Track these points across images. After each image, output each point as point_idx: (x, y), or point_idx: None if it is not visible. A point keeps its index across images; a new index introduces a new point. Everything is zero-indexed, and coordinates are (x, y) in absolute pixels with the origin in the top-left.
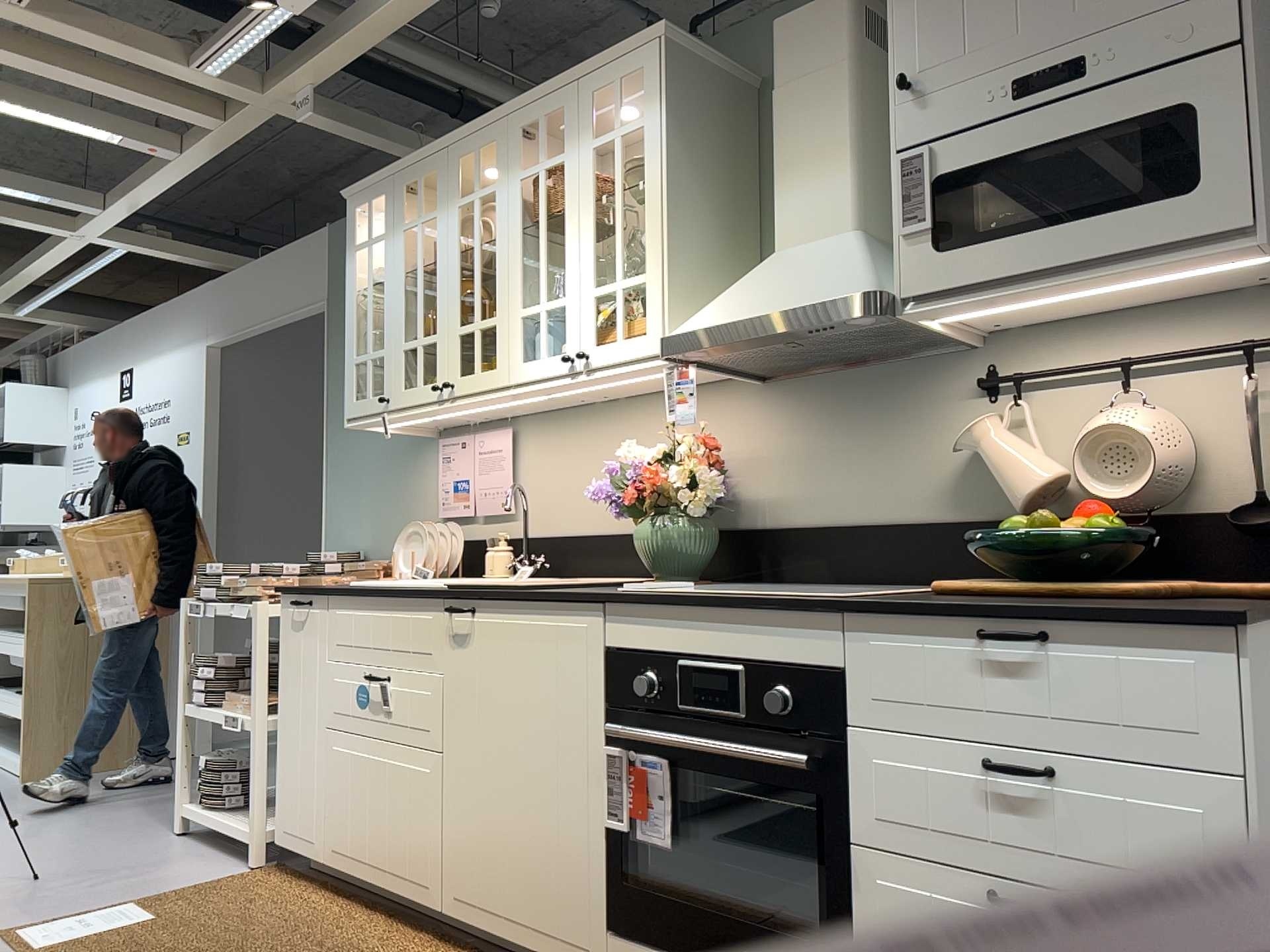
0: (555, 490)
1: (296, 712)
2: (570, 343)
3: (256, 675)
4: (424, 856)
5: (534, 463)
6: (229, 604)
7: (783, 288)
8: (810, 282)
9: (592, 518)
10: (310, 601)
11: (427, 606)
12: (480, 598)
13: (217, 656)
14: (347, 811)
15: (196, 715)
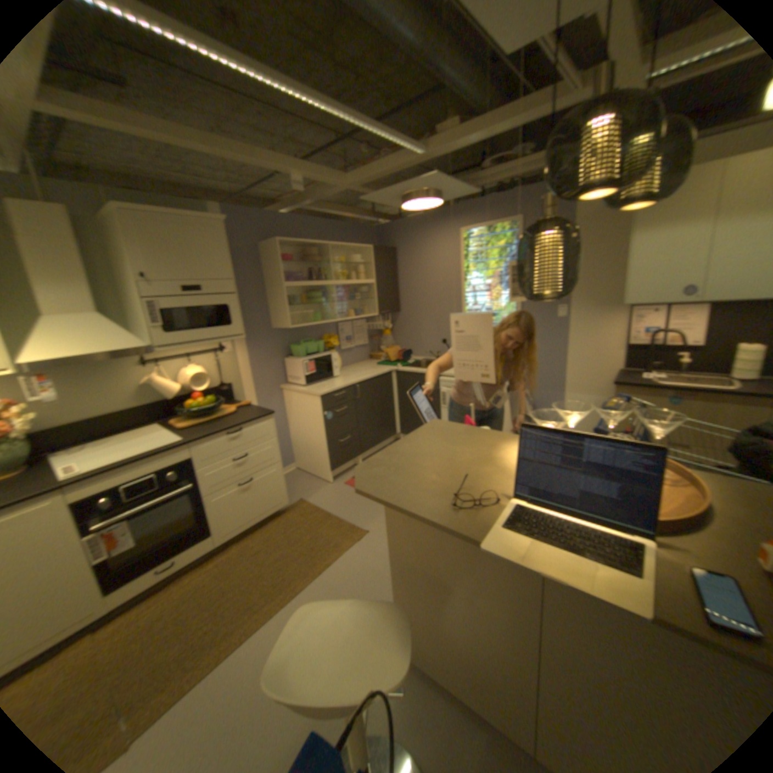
0: None
1: None
2: None
3: None
4: None
5: None
6: None
7: (86, 341)
8: (102, 339)
9: None
10: None
11: None
12: None
13: None
14: None
15: None
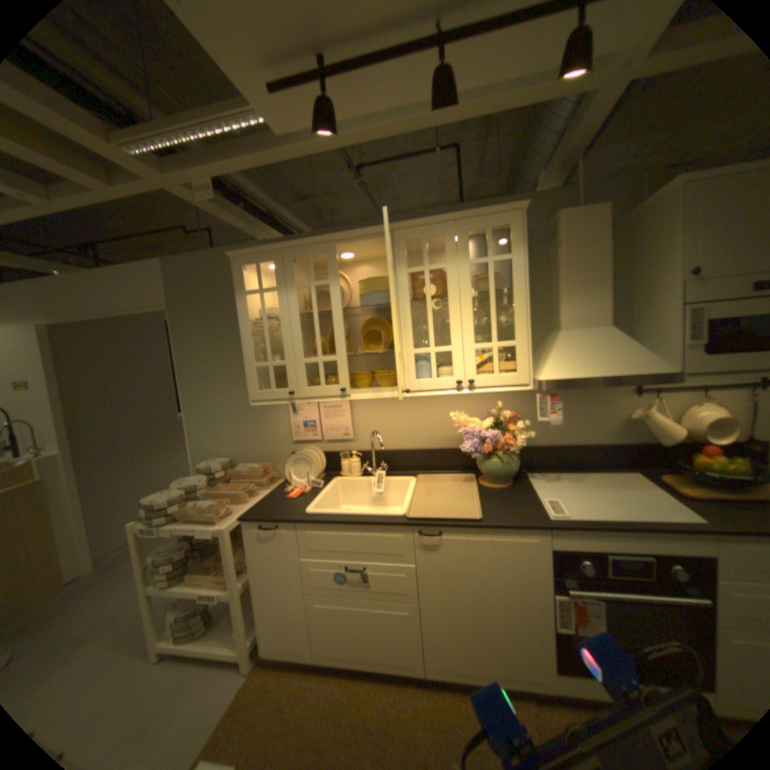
0: (383, 428)
1: (272, 591)
2: (458, 374)
3: (219, 570)
4: (409, 658)
5: (366, 414)
6: (185, 531)
7: (606, 359)
8: (624, 358)
9: (411, 442)
10: (276, 528)
11: (398, 532)
12: (451, 529)
13: (166, 558)
14: (333, 640)
15: (159, 598)
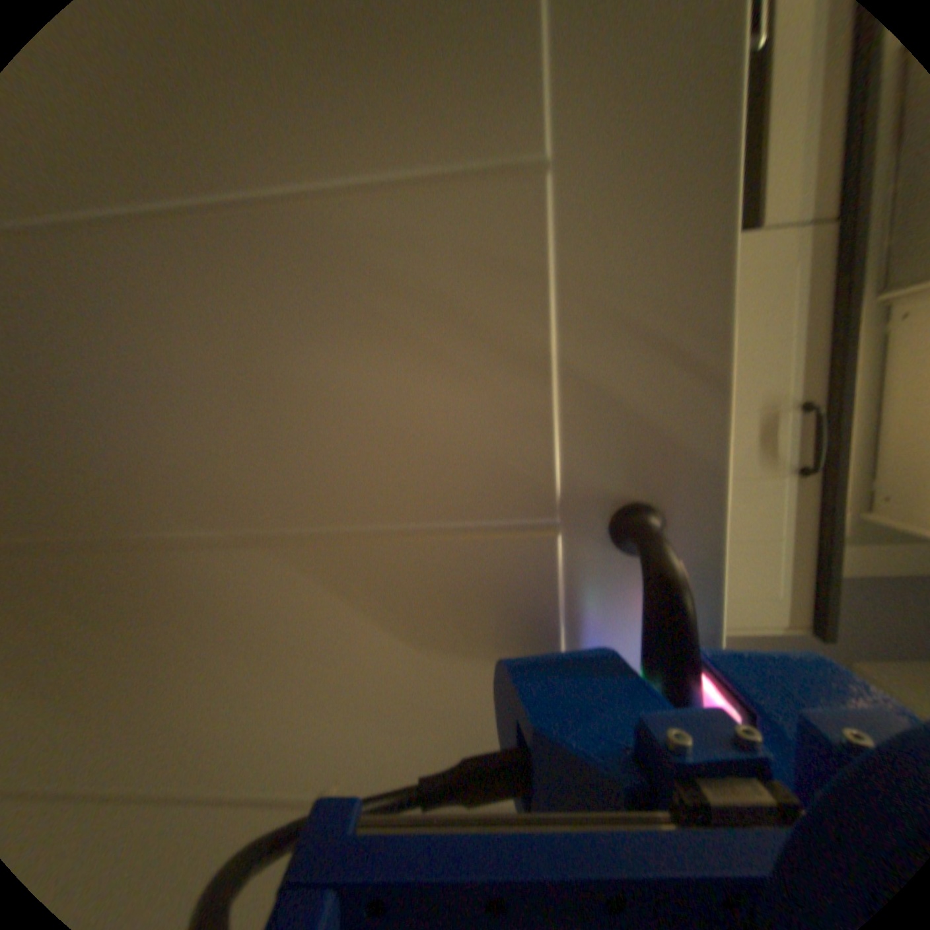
0: None
1: None
2: None
3: None
4: None
5: None
6: None
7: None
8: None
9: None
10: None
11: None
12: None
13: None
14: None
15: None
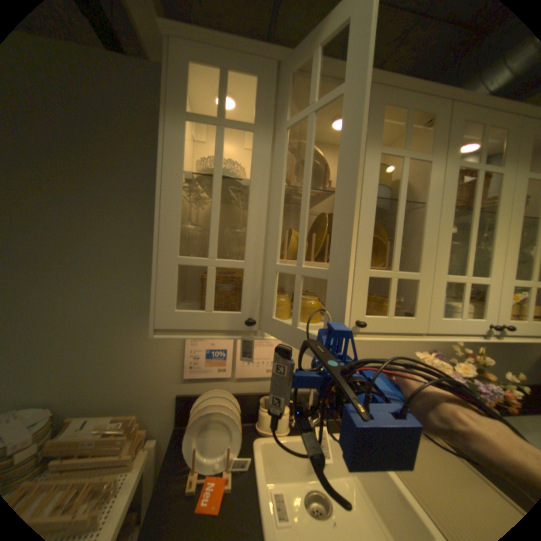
0: None
1: None
2: (492, 315)
3: None
4: None
5: None
6: None
7: None
8: None
9: None
10: None
11: None
12: None
13: None
14: None
15: None
